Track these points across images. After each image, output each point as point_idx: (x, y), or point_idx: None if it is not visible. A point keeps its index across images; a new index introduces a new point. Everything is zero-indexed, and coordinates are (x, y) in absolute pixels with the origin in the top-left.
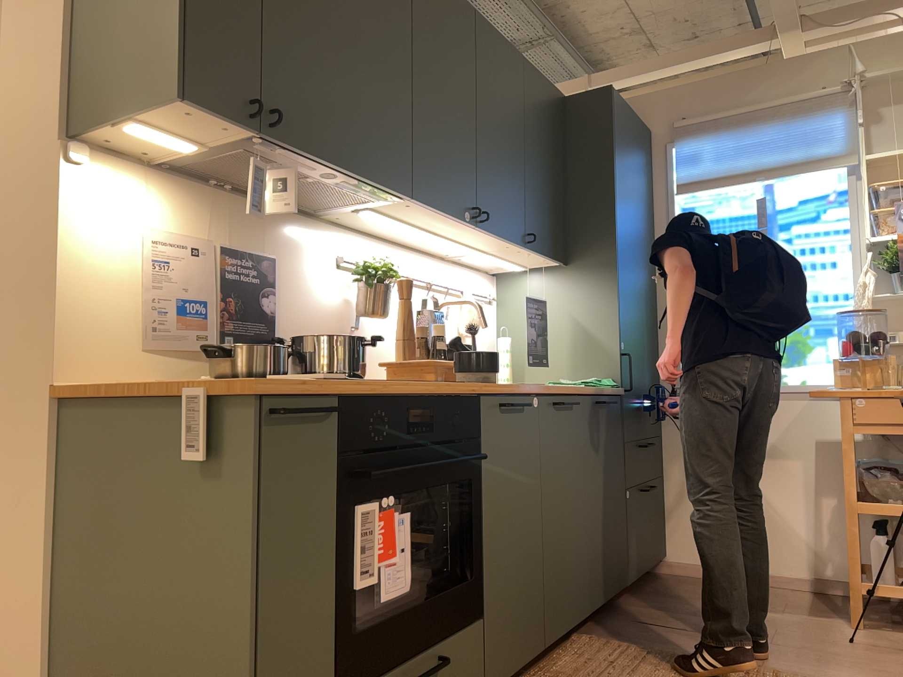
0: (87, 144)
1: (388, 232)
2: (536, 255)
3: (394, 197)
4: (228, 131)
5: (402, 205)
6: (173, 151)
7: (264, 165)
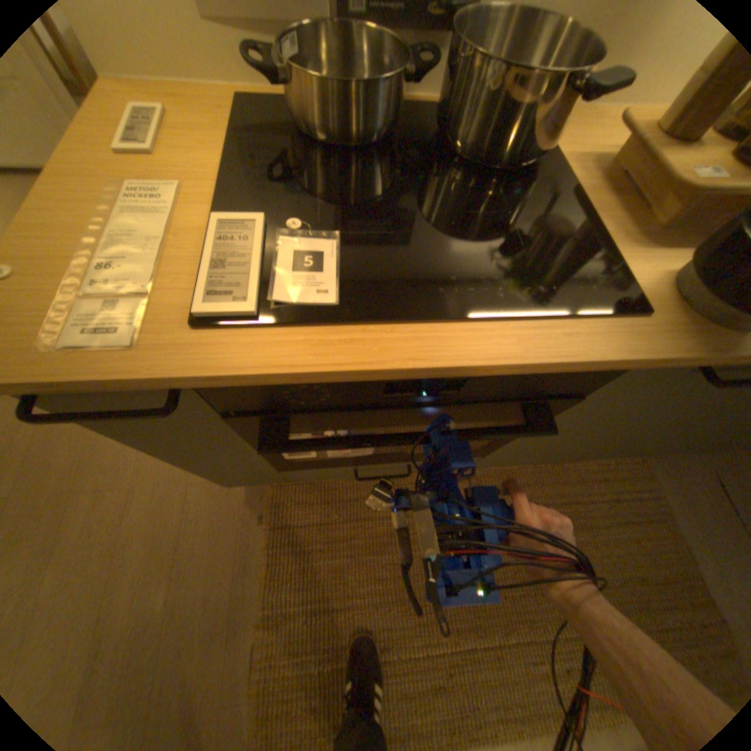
0: None
1: None
2: None
3: None
4: None
5: None
6: None
7: None
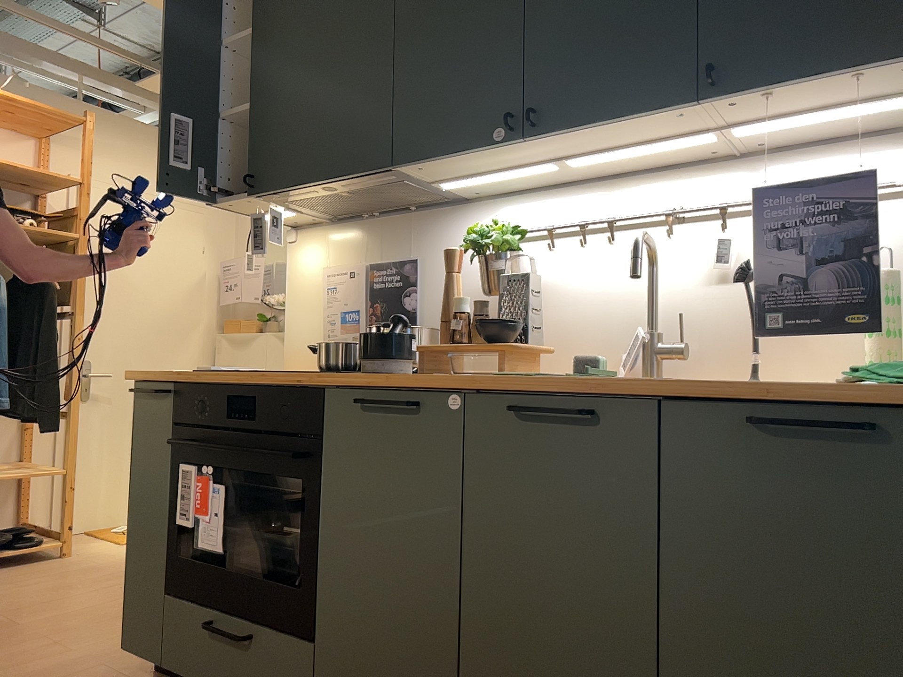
0: (300, 227)
1: (554, 177)
2: (805, 88)
3: (398, 171)
4: (255, 202)
5: (428, 170)
6: (302, 215)
7: (262, 215)
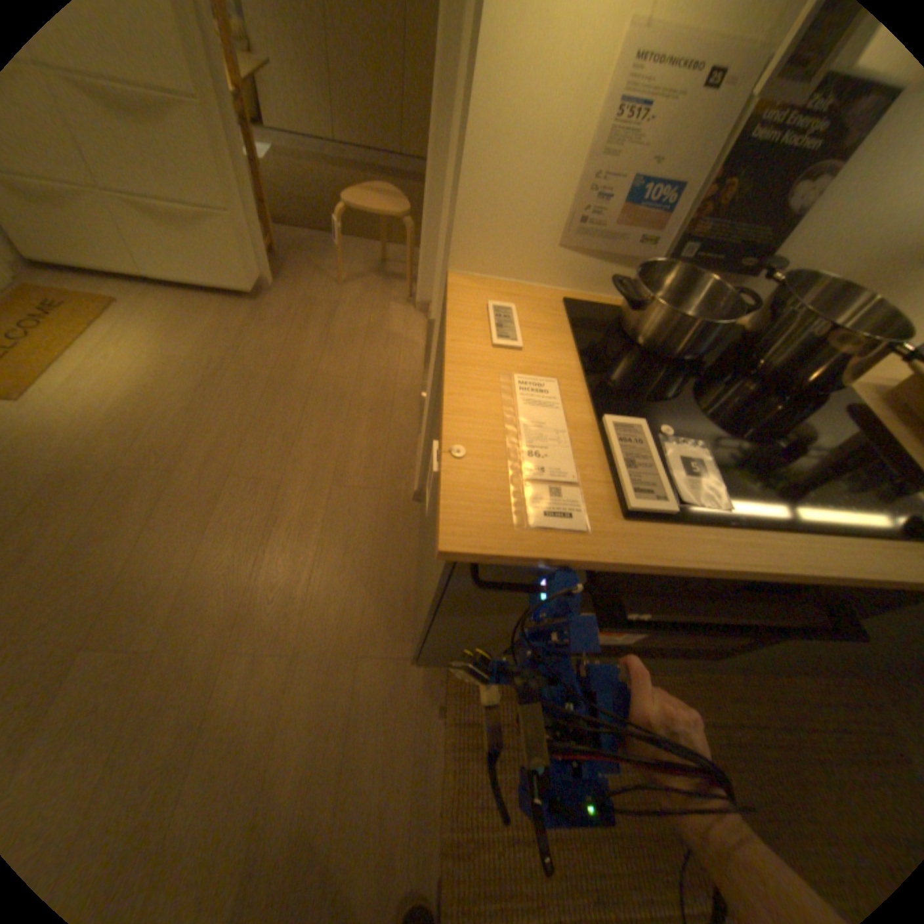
0: None
1: None
2: None
3: None
4: None
5: None
6: None
7: None
